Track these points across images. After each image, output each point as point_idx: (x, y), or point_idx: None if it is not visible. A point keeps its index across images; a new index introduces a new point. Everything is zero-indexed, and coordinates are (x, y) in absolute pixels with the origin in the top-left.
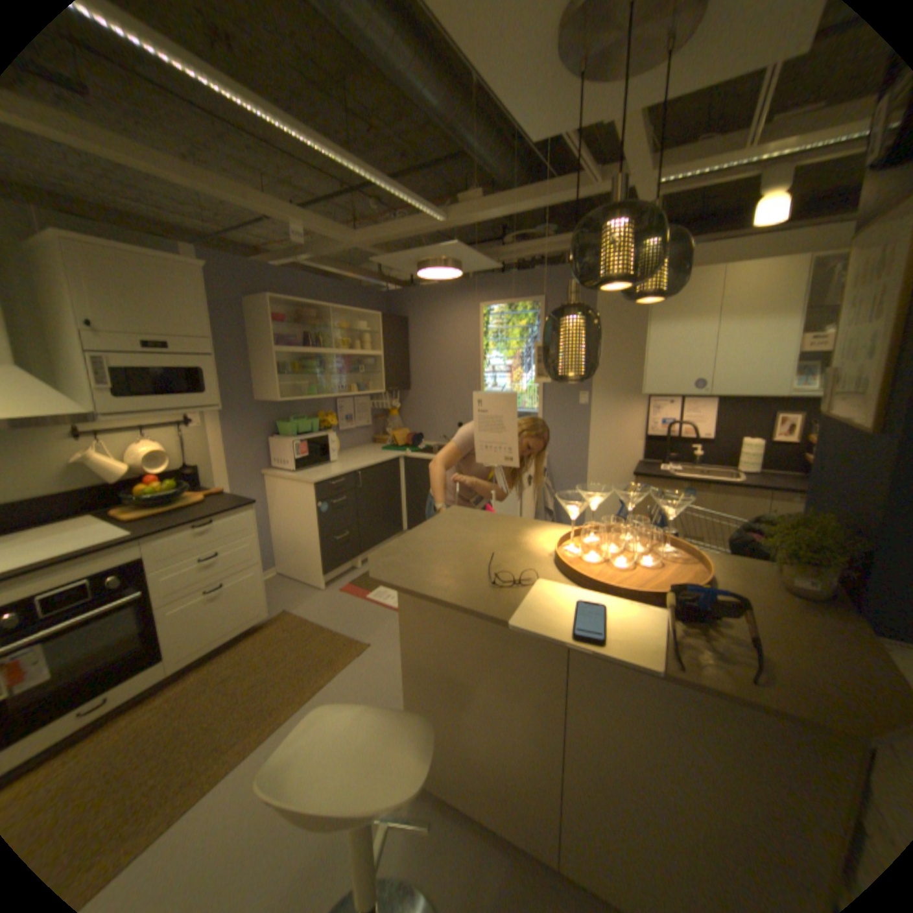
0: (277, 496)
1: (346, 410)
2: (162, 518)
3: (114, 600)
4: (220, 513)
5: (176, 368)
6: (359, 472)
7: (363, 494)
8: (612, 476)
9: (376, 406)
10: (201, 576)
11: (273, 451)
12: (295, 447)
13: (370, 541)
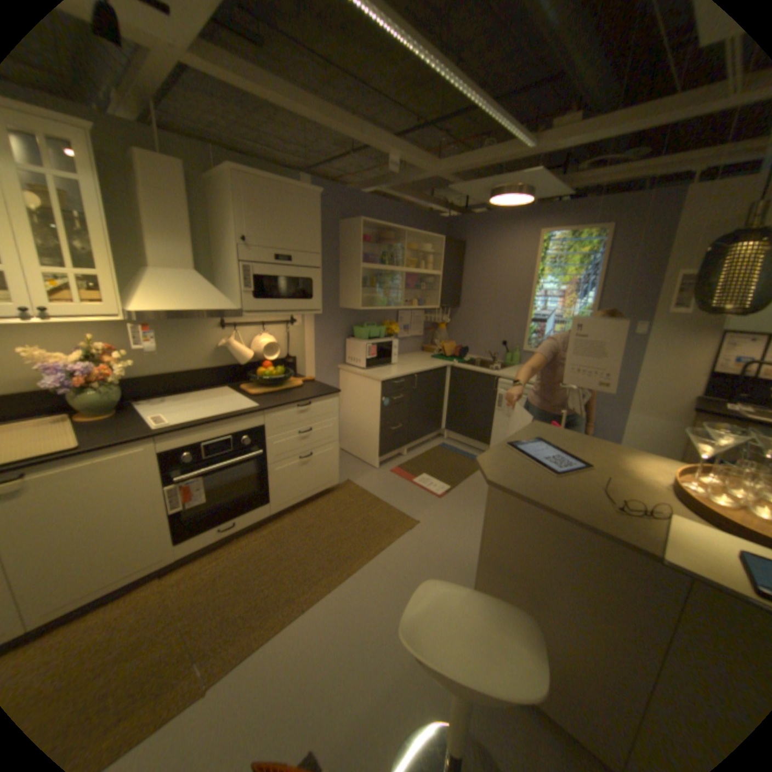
0: (349, 388)
1: (405, 321)
2: (277, 395)
3: (246, 453)
4: (317, 397)
5: (294, 278)
6: (415, 375)
7: (416, 394)
8: (661, 408)
9: (427, 319)
10: (300, 444)
11: (348, 350)
12: (368, 349)
13: (415, 434)
